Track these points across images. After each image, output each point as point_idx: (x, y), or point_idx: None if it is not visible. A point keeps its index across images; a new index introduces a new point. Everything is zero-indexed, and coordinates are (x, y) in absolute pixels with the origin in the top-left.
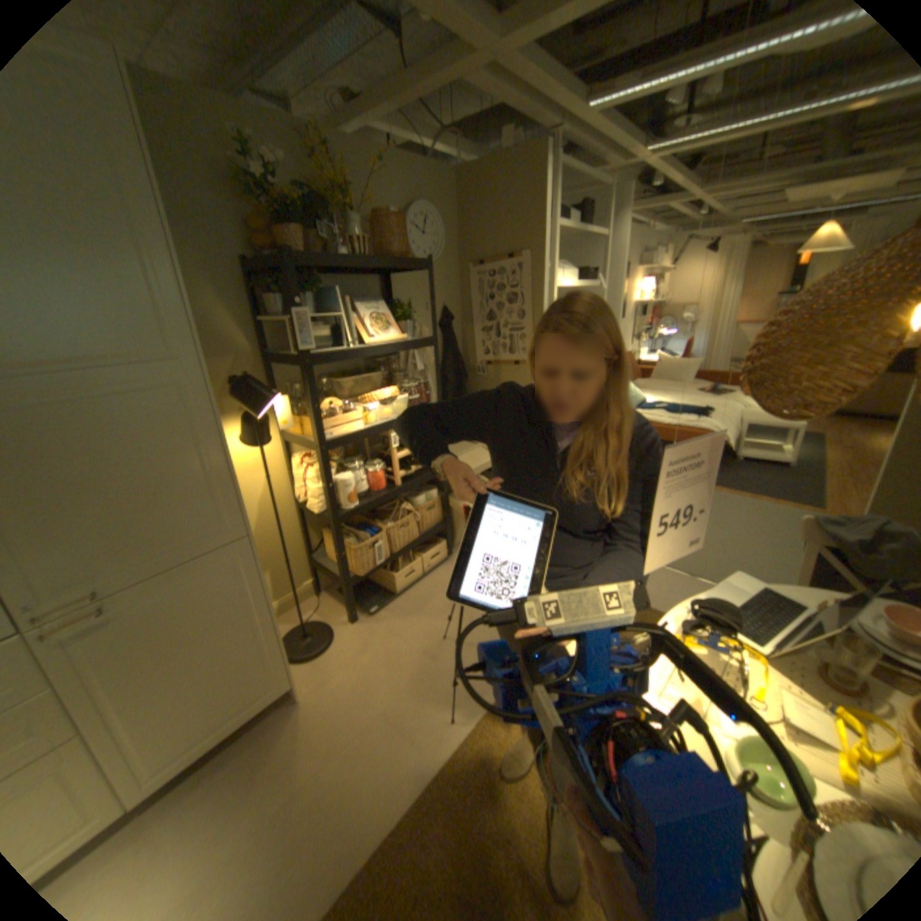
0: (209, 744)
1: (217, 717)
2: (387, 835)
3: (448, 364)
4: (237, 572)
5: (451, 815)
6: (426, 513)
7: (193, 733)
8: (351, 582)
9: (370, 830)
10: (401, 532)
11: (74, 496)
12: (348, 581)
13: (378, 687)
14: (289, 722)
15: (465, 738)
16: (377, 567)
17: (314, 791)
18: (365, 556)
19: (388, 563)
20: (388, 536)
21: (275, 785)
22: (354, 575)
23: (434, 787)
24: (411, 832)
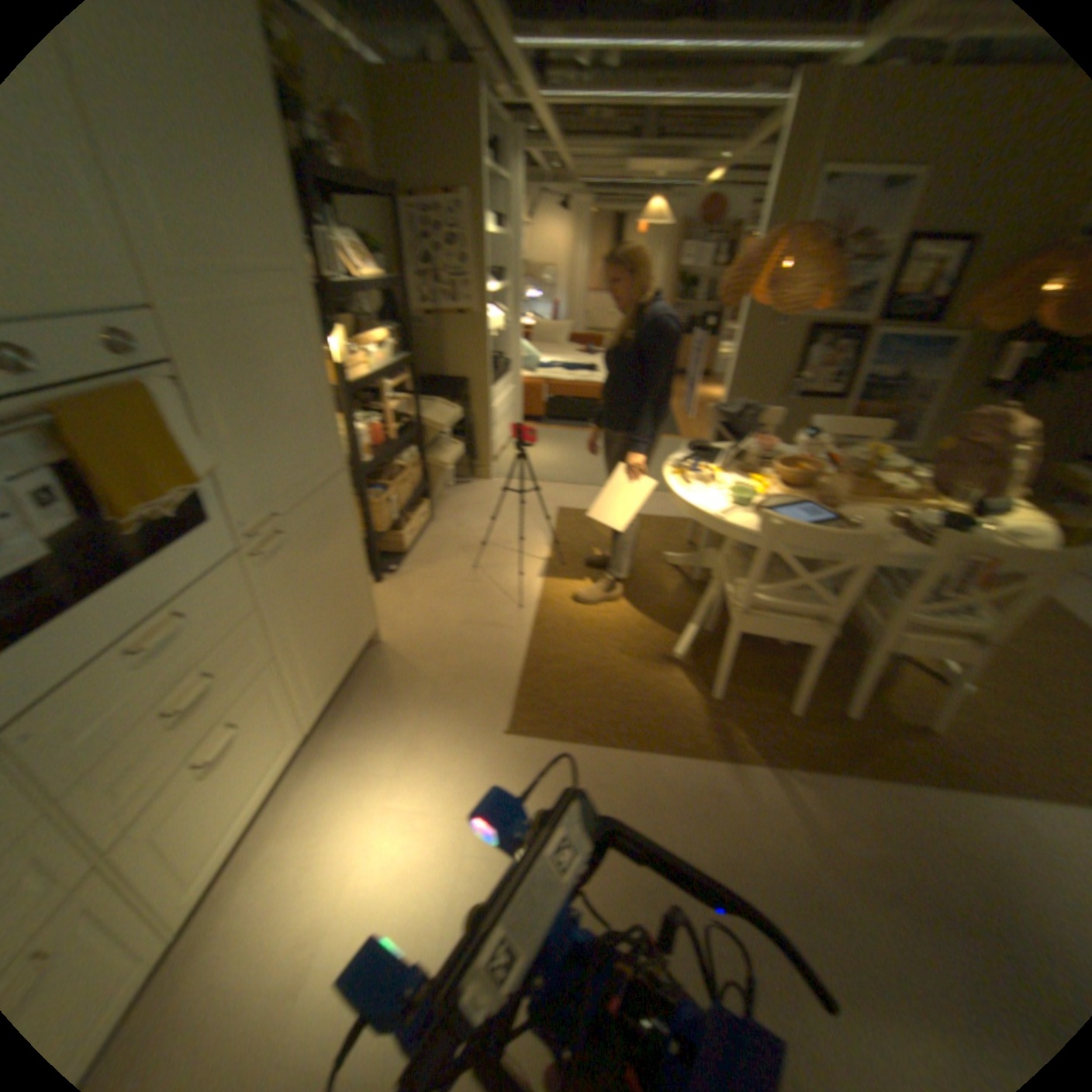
0: (336, 675)
1: (338, 649)
2: (518, 668)
3: (383, 313)
4: (338, 504)
5: (551, 644)
6: (409, 470)
7: (328, 663)
8: (372, 538)
9: (504, 671)
10: (399, 487)
11: (250, 409)
12: (369, 538)
13: (441, 610)
14: (382, 653)
15: (532, 611)
16: (388, 523)
17: (445, 674)
18: (380, 511)
19: (392, 521)
20: (390, 492)
21: (409, 684)
22: (371, 532)
23: (530, 638)
24: (533, 660)
